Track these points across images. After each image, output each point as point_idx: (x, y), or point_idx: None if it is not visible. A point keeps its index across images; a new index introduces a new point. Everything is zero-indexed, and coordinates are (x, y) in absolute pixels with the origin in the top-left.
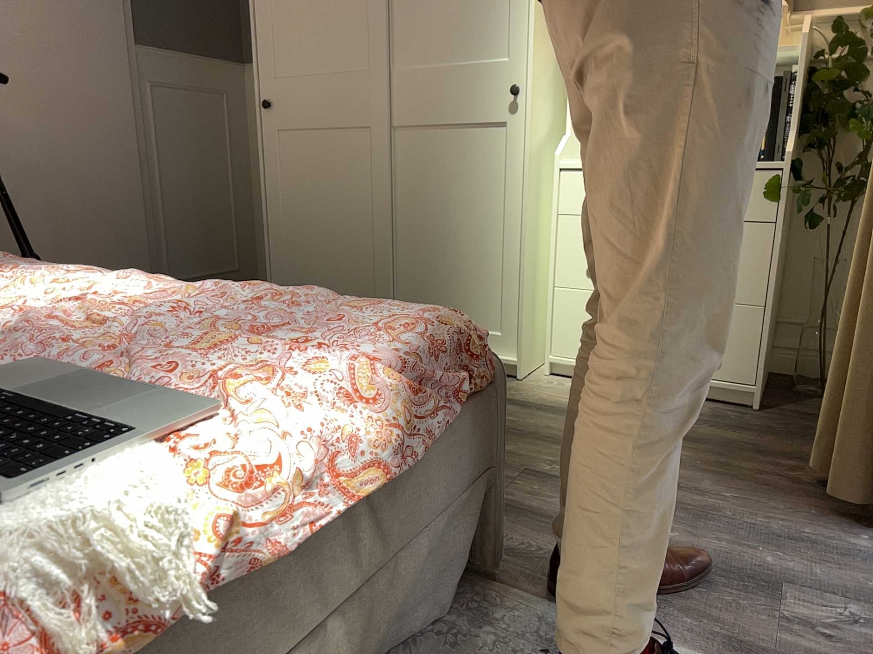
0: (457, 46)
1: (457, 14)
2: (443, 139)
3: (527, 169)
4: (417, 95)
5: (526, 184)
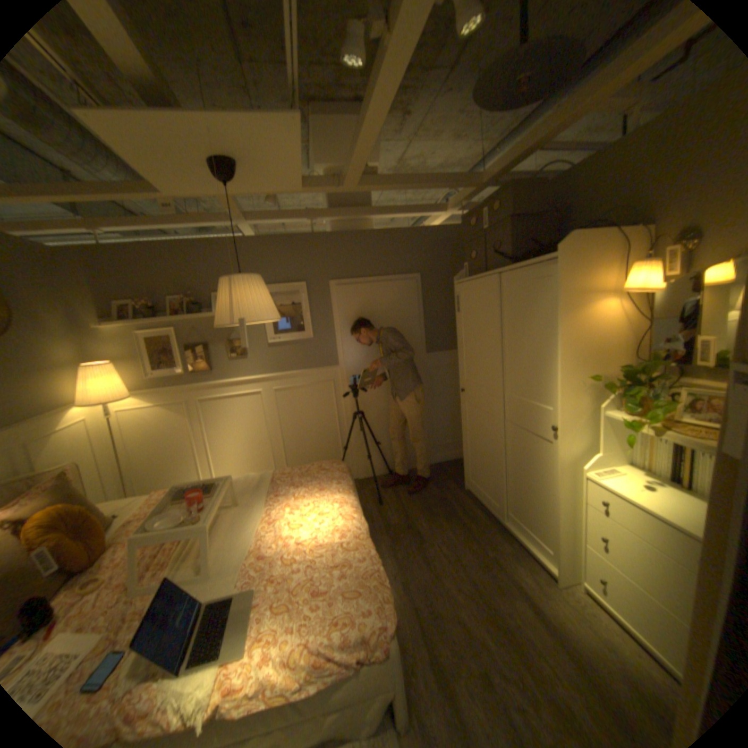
0: (531, 392)
1: (530, 376)
2: (526, 436)
3: (560, 475)
4: (515, 409)
5: (560, 483)
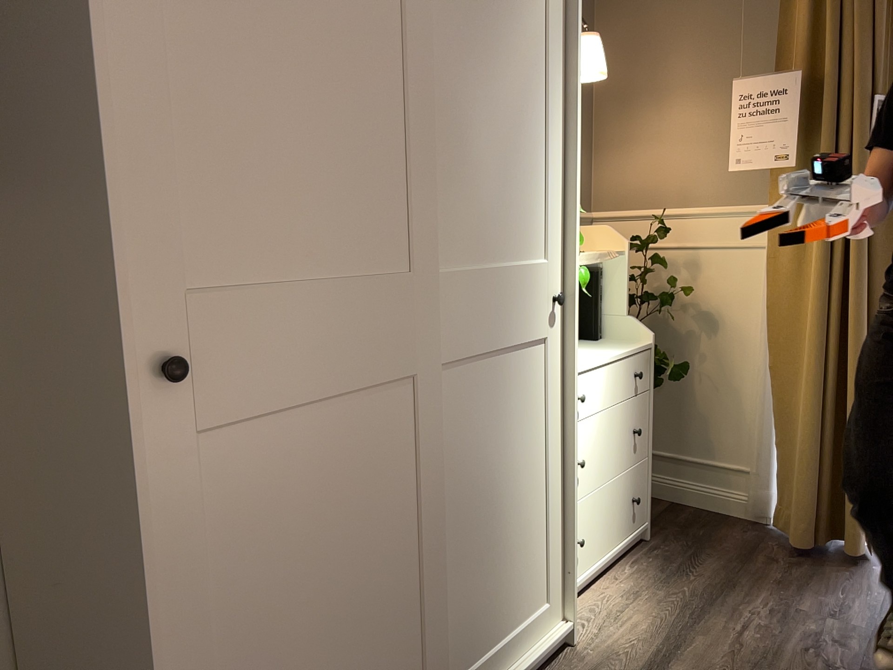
0: (502, 246)
1: (501, 206)
2: (491, 368)
3: (566, 385)
4: (467, 312)
5: (566, 402)
